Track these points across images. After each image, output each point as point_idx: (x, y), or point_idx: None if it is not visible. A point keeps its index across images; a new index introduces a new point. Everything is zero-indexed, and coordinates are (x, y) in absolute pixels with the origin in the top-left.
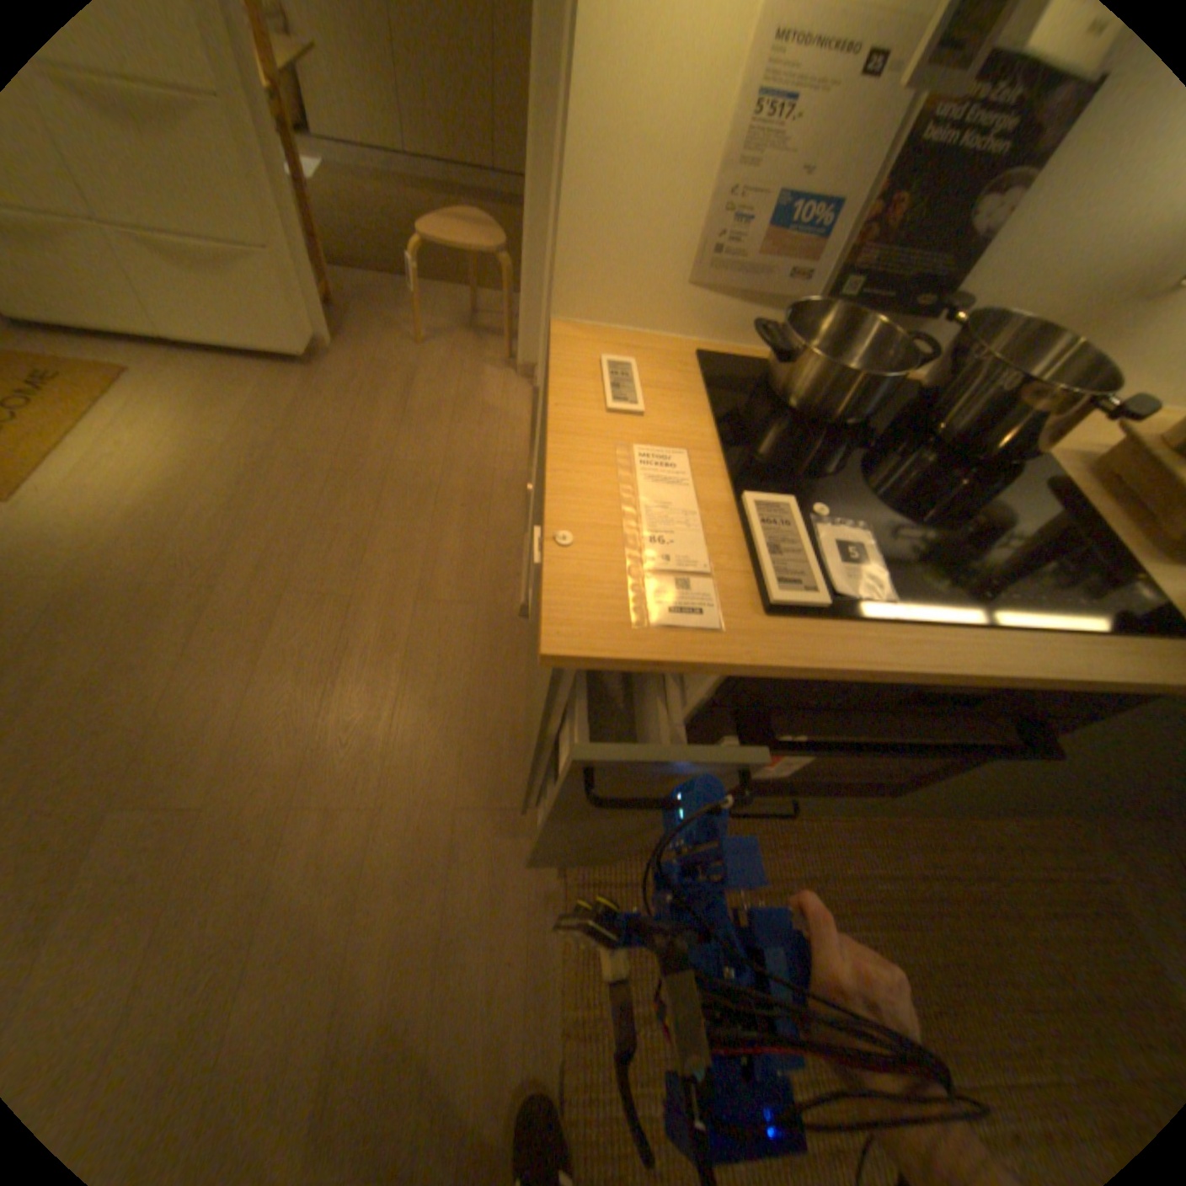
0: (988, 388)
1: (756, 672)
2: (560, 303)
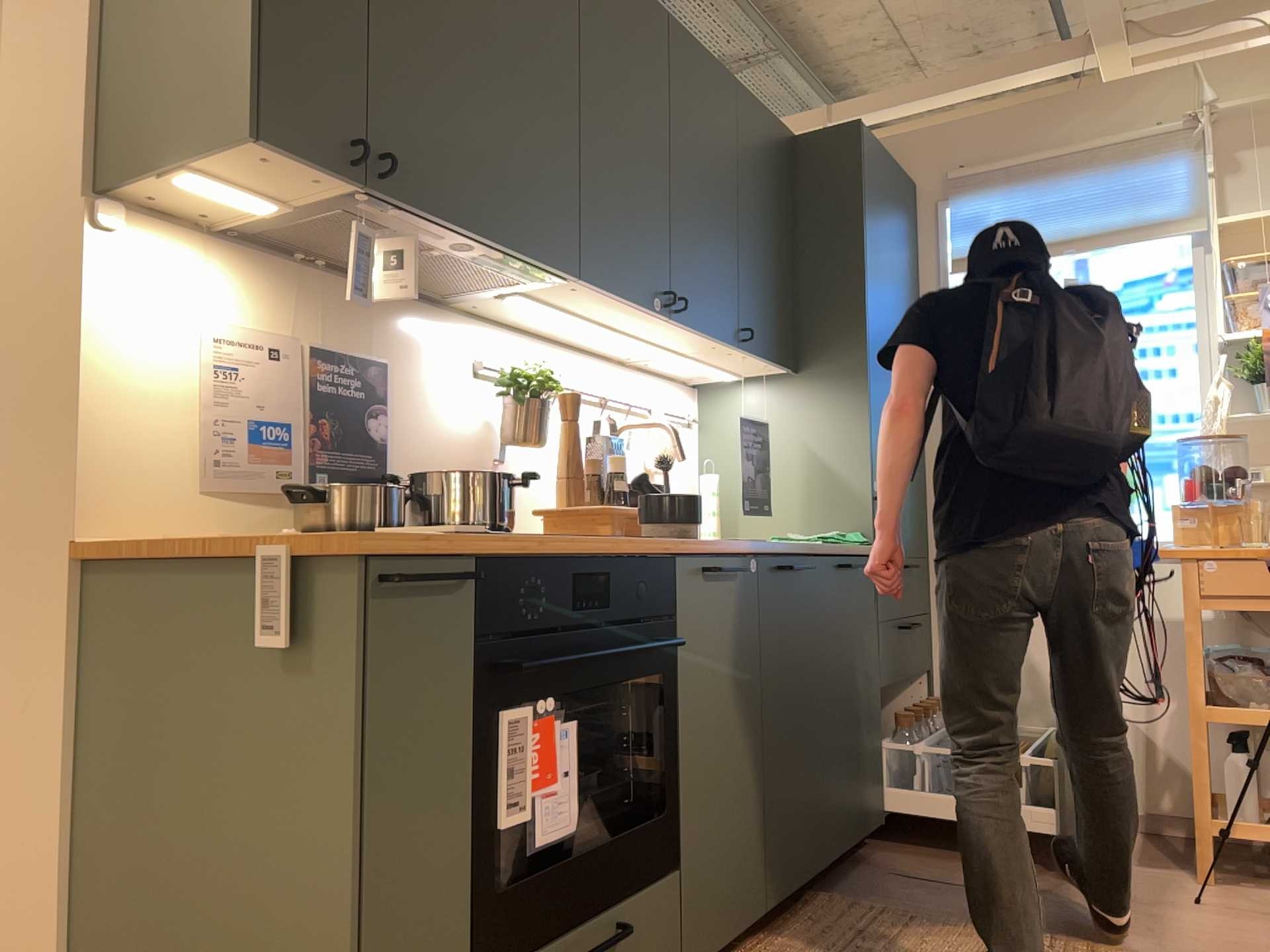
0: (454, 494)
1: (478, 544)
2: (86, 523)
